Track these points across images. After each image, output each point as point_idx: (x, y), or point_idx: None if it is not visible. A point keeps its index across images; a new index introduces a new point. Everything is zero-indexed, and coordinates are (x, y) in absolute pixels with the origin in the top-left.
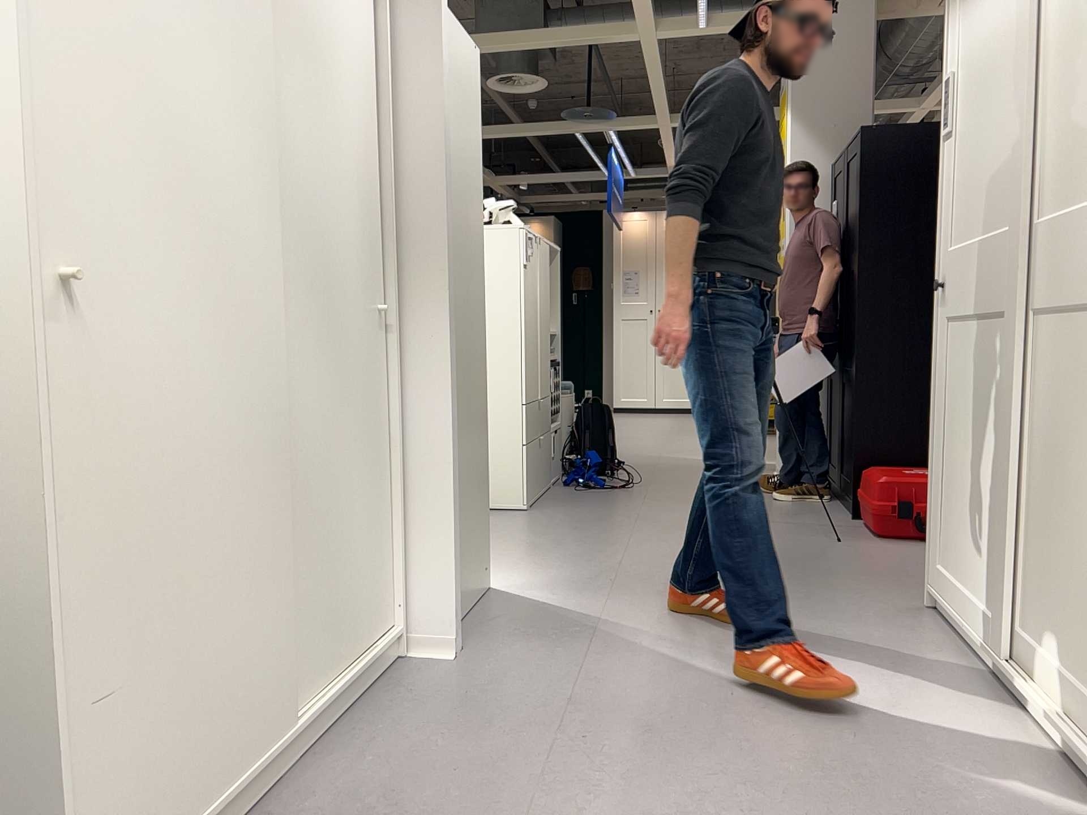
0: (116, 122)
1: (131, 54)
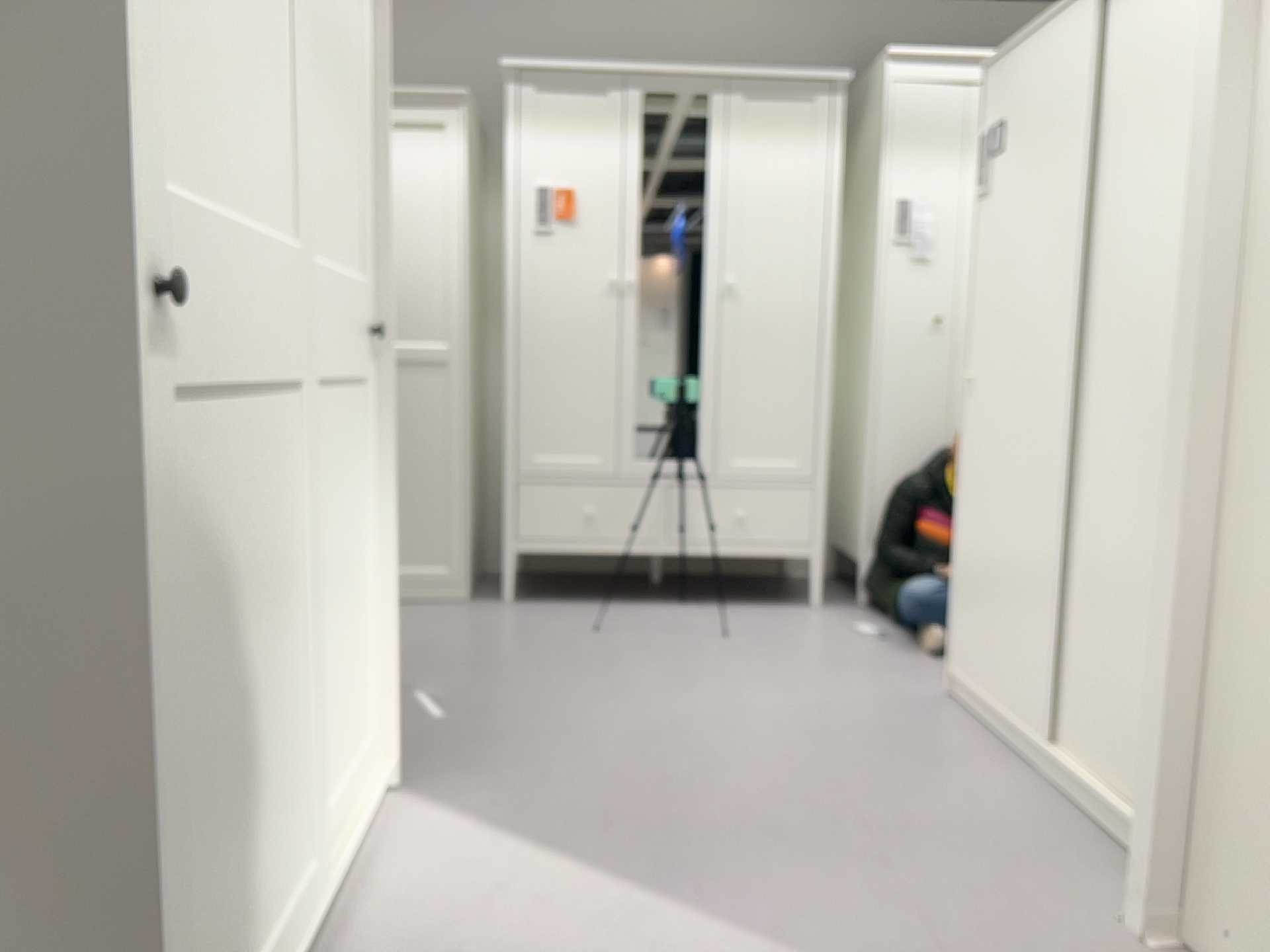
0: (974, 308)
1: (982, 269)
